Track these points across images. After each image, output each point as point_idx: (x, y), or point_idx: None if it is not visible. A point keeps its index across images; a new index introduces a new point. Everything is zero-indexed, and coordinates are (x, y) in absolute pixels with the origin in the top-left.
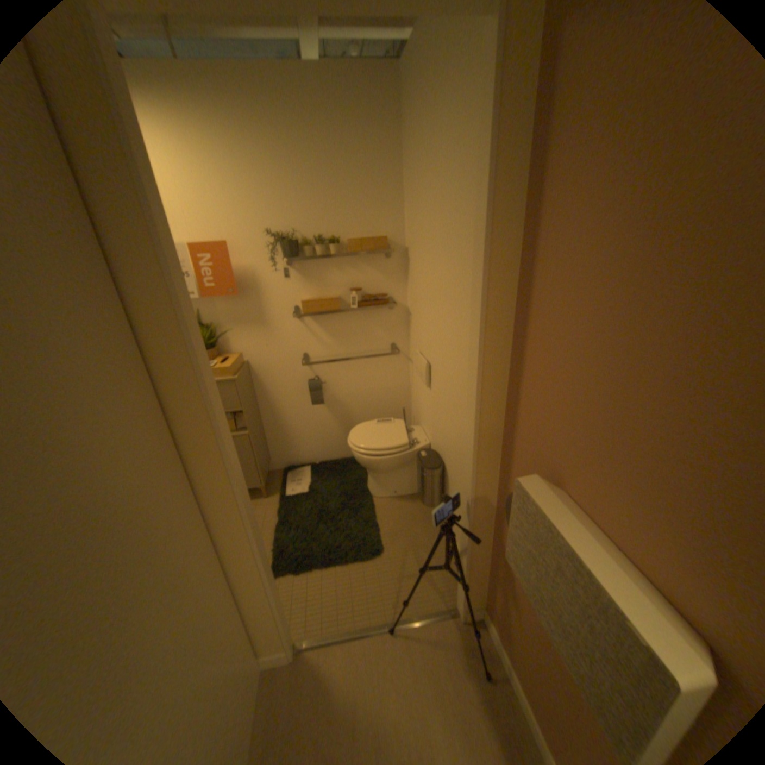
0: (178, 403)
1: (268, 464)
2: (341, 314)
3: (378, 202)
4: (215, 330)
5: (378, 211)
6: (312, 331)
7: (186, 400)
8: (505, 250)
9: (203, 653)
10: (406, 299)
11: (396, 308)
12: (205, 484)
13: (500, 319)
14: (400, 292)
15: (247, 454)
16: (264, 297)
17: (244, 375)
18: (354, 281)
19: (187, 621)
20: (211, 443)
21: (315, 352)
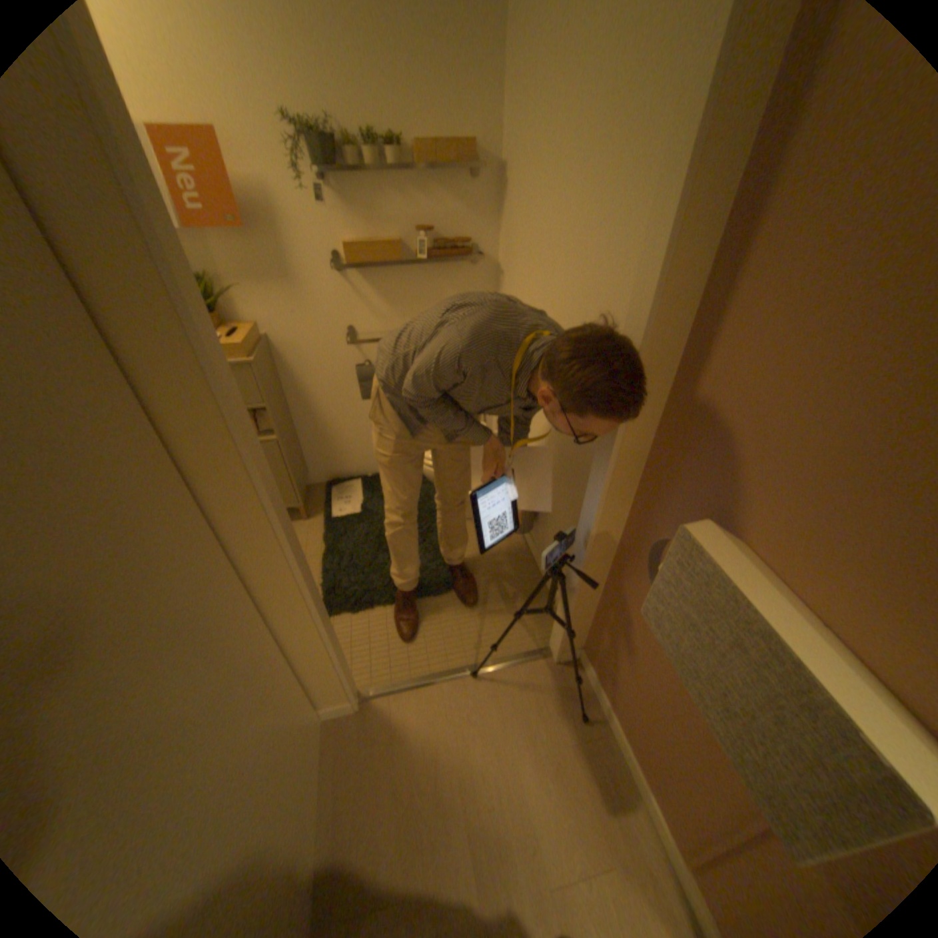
0: (174, 407)
1: (305, 476)
2: (402, 266)
3: (463, 71)
4: (210, 283)
5: (463, 89)
6: (359, 291)
7: (188, 403)
8: (713, 164)
9: (256, 731)
10: (496, 249)
11: (481, 261)
12: (232, 522)
13: (677, 287)
14: (489, 237)
15: (277, 466)
16: (283, 232)
17: (262, 355)
18: (421, 214)
19: (231, 702)
20: (235, 467)
21: (364, 323)
